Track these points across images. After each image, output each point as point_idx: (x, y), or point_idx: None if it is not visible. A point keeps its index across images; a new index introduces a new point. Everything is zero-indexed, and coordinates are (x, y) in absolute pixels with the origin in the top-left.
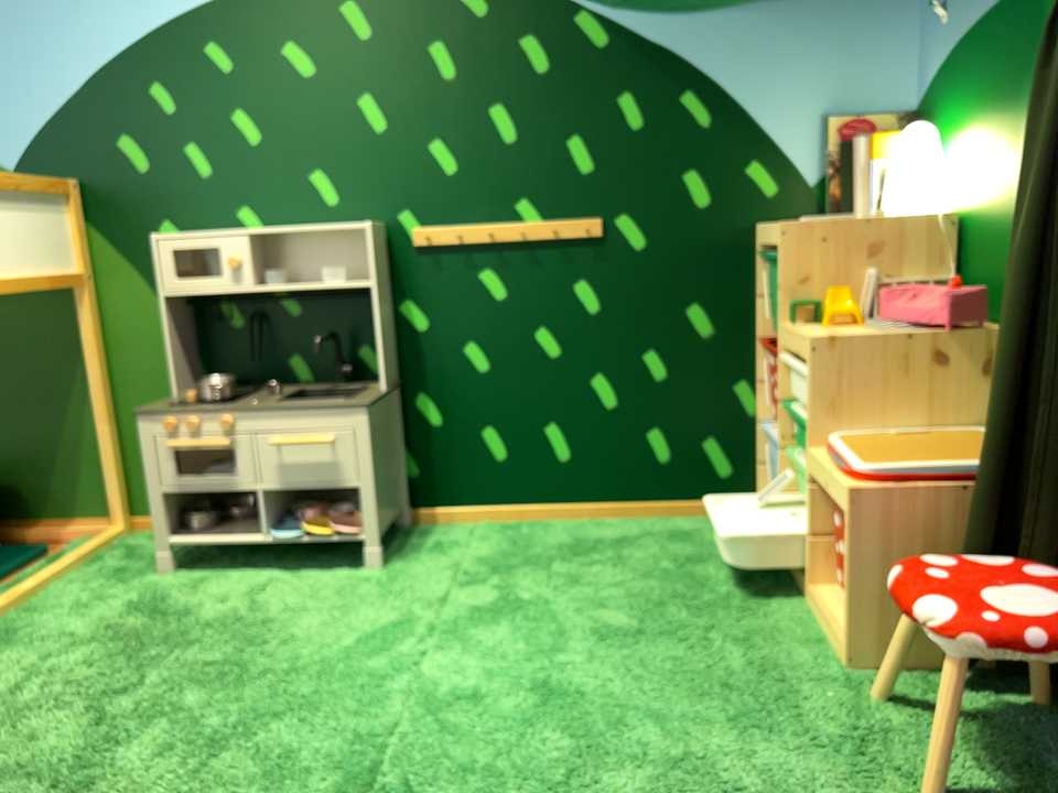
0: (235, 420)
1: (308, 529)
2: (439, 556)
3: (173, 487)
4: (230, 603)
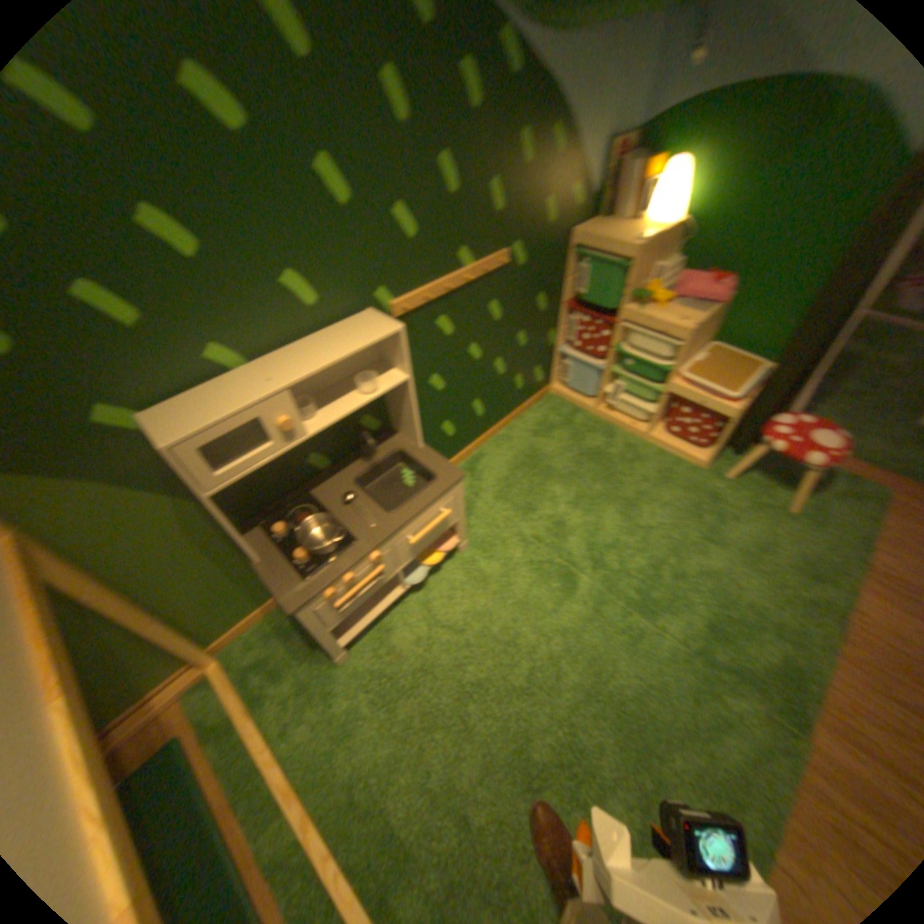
0: (383, 548)
1: (421, 561)
2: (473, 514)
3: (341, 619)
4: (432, 638)
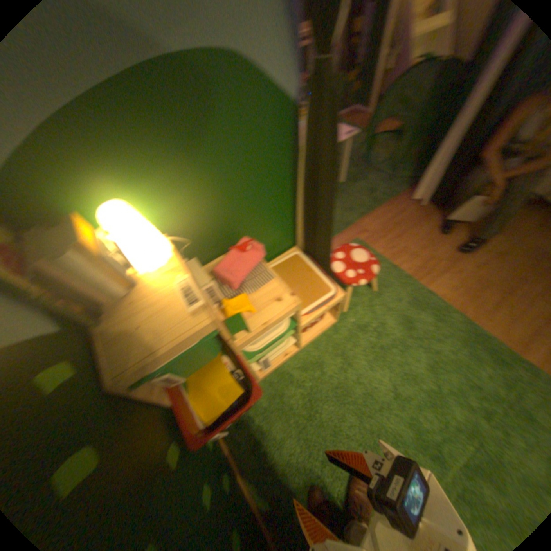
0: None
1: None
2: None
3: None
4: None
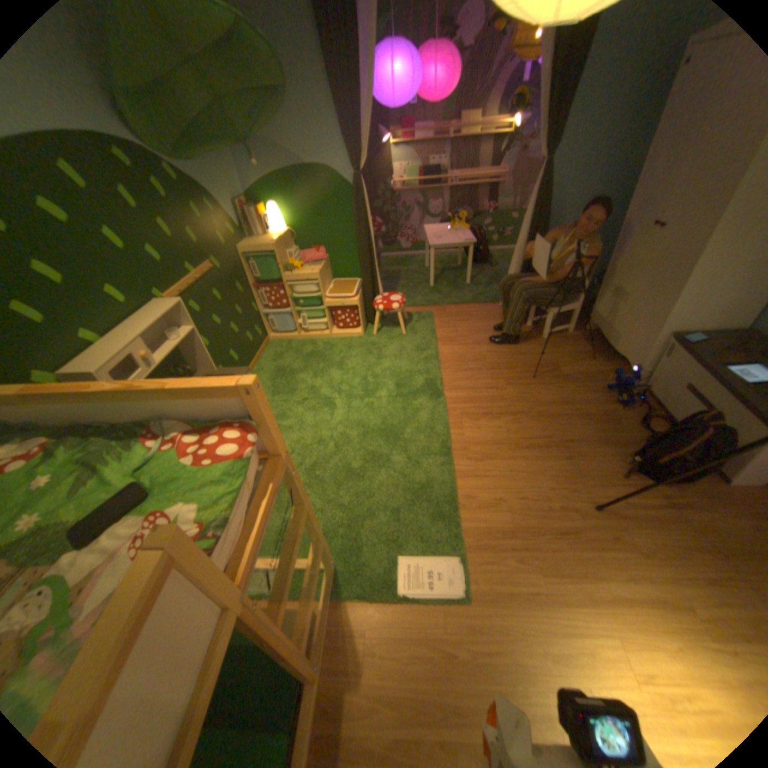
0: None
1: None
2: None
3: None
4: None
